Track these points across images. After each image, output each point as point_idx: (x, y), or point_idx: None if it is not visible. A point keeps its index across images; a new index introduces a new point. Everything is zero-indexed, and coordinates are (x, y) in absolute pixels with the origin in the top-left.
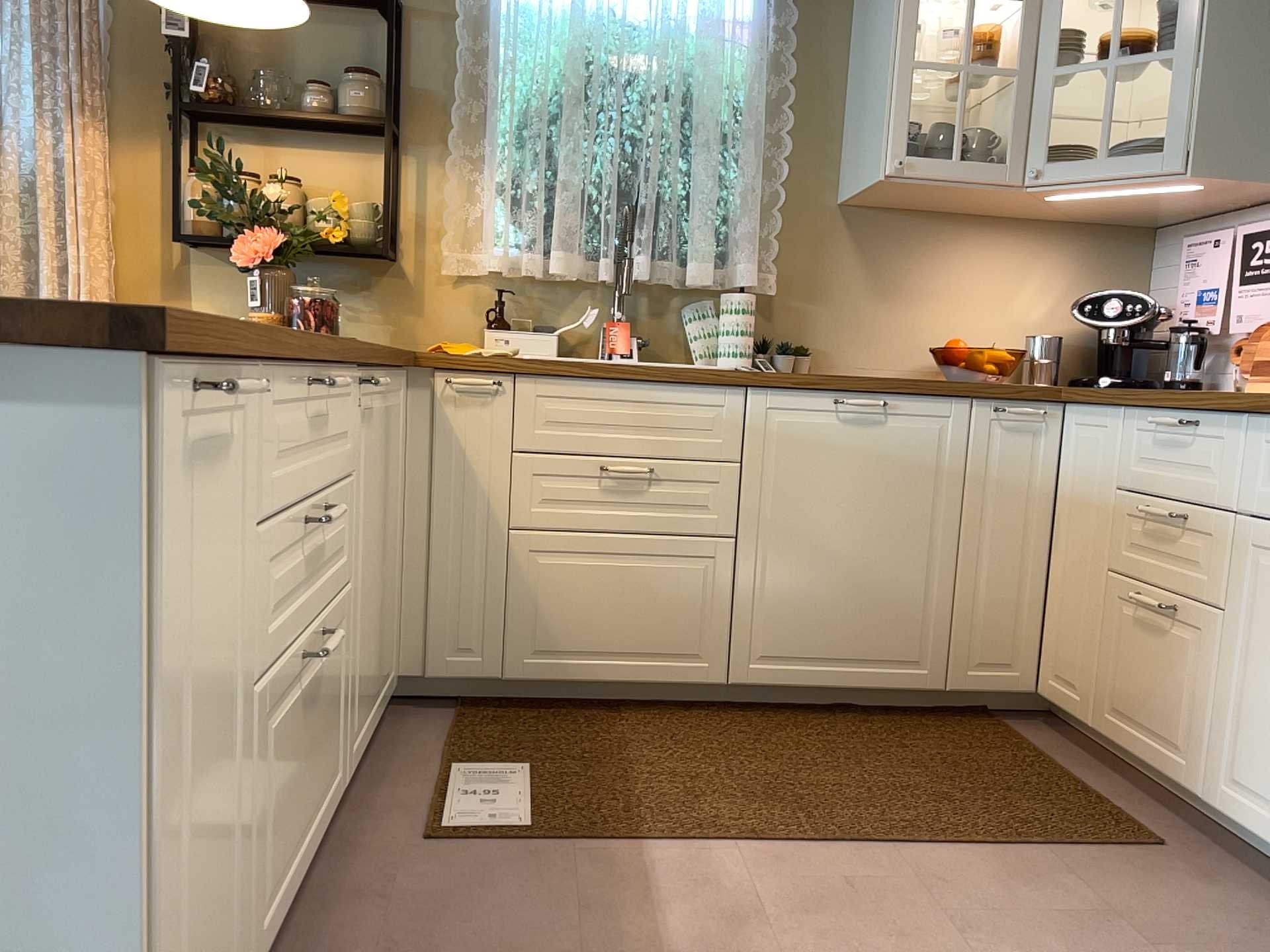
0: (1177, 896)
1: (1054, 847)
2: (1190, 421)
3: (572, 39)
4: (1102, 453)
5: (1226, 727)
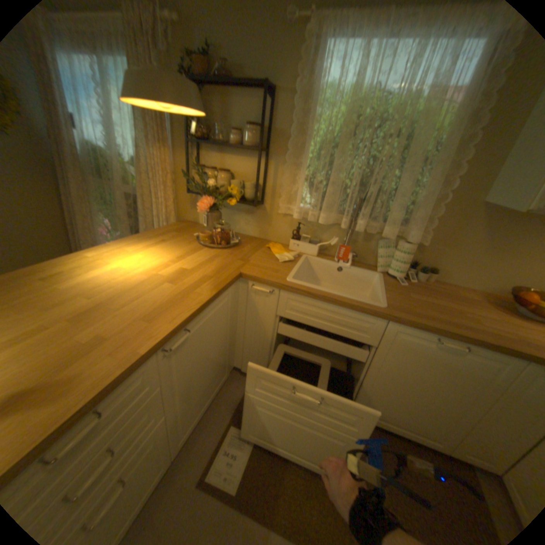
0: None
1: None
2: None
3: (351, 103)
4: None
5: None
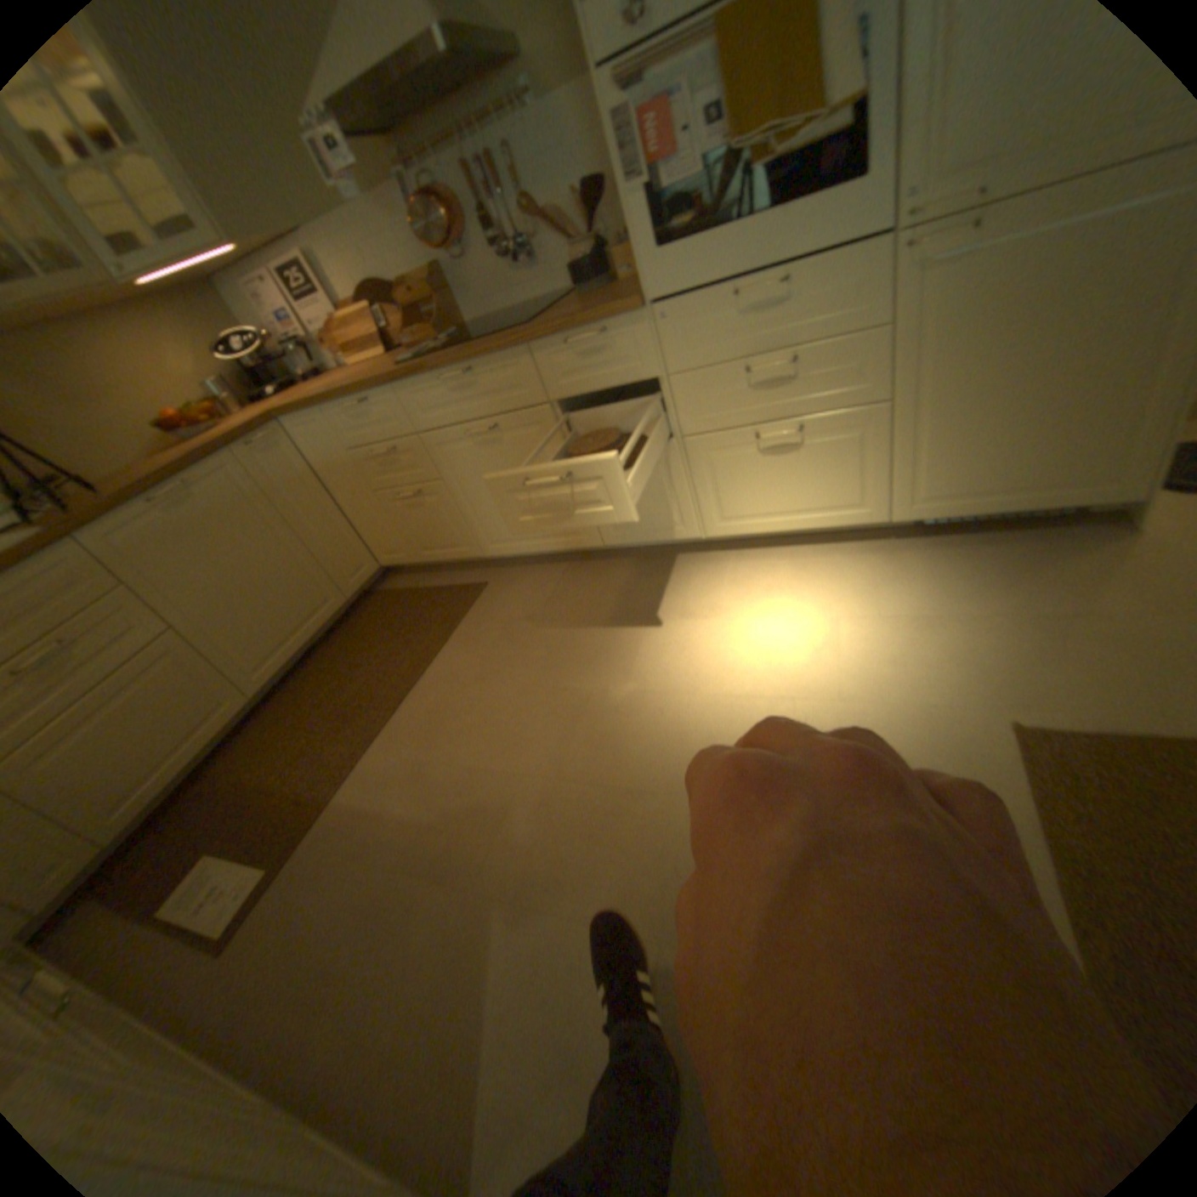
0: (510, 596)
1: (462, 618)
2: (362, 398)
3: None
4: (323, 435)
5: (474, 523)
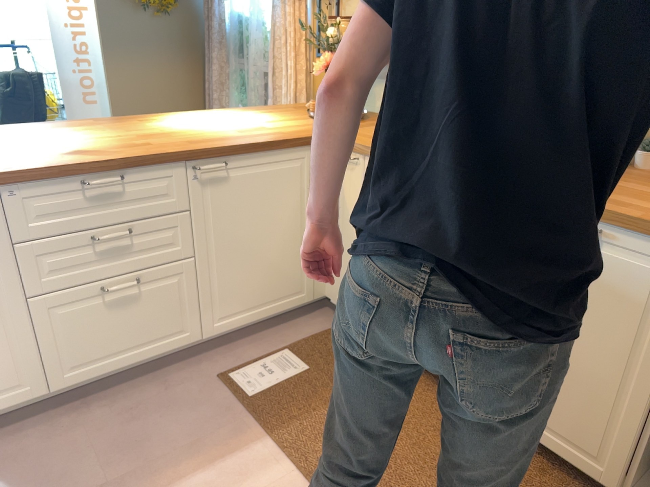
0: None
1: None
2: None
3: None
4: None
5: None
